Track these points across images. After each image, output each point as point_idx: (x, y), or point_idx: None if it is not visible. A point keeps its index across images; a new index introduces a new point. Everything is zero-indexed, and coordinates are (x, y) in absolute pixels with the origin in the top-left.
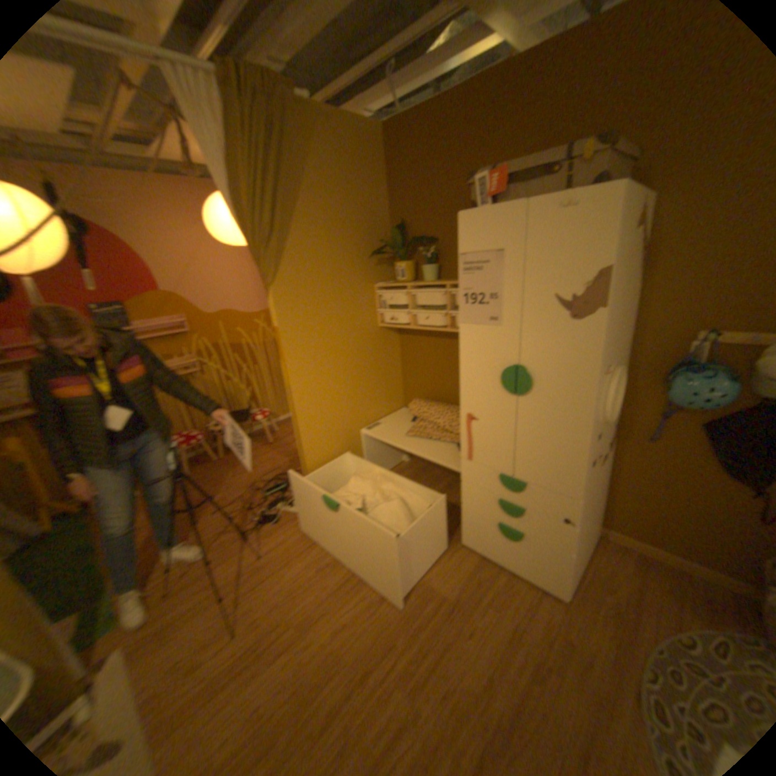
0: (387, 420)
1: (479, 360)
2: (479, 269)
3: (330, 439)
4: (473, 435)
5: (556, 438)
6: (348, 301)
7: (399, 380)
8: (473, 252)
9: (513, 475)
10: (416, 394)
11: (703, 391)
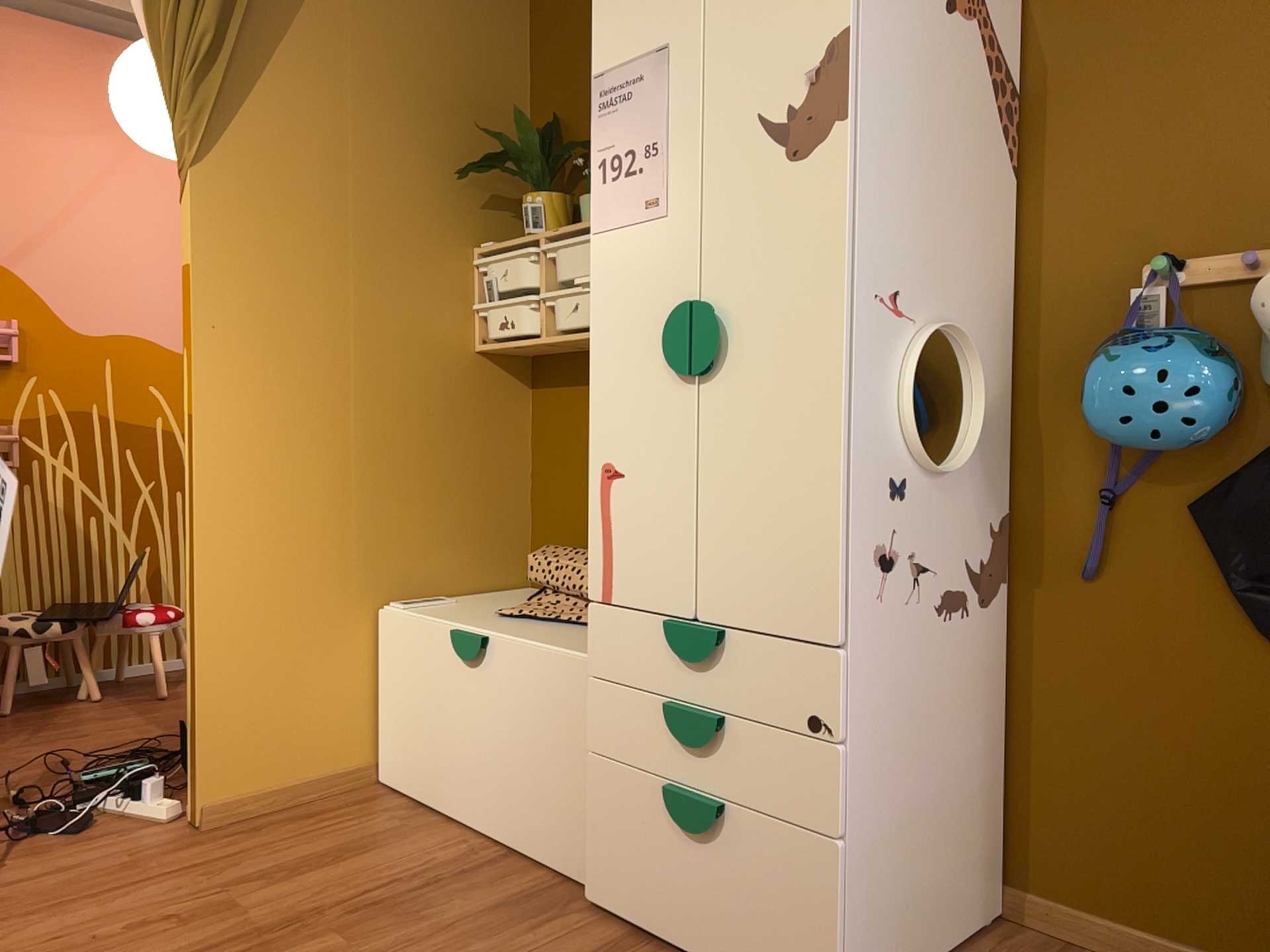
0: (465, 598)
1: (627, 311)
2: (627, 97)
3: (285, 599)
4: (614, 521)
5: (779, 474)
6: (396, 262)
7: (522, 509)
8: (618, 66)
9: (695, 616)
10: (557, 544)
11: (1142, 382)
